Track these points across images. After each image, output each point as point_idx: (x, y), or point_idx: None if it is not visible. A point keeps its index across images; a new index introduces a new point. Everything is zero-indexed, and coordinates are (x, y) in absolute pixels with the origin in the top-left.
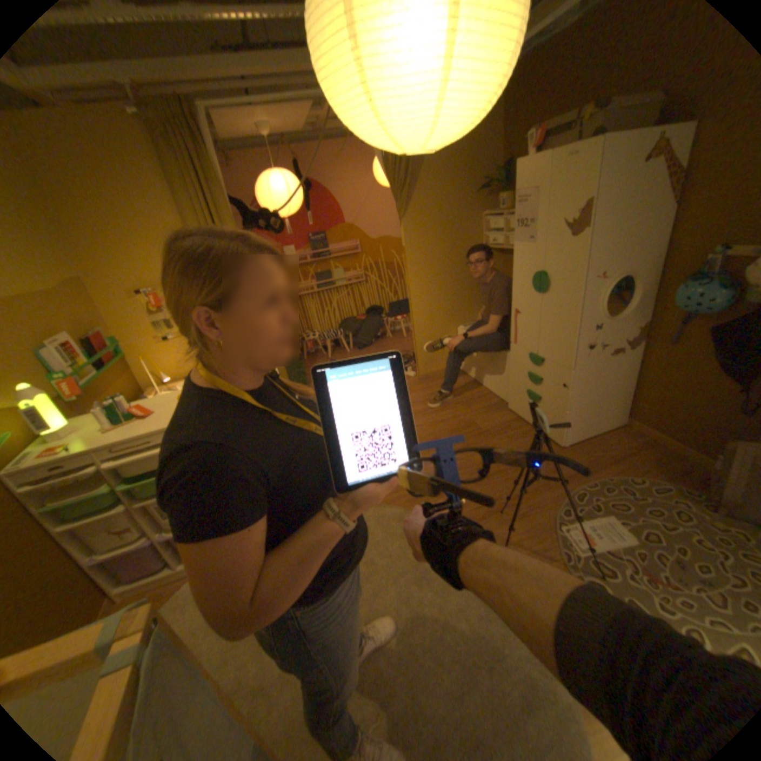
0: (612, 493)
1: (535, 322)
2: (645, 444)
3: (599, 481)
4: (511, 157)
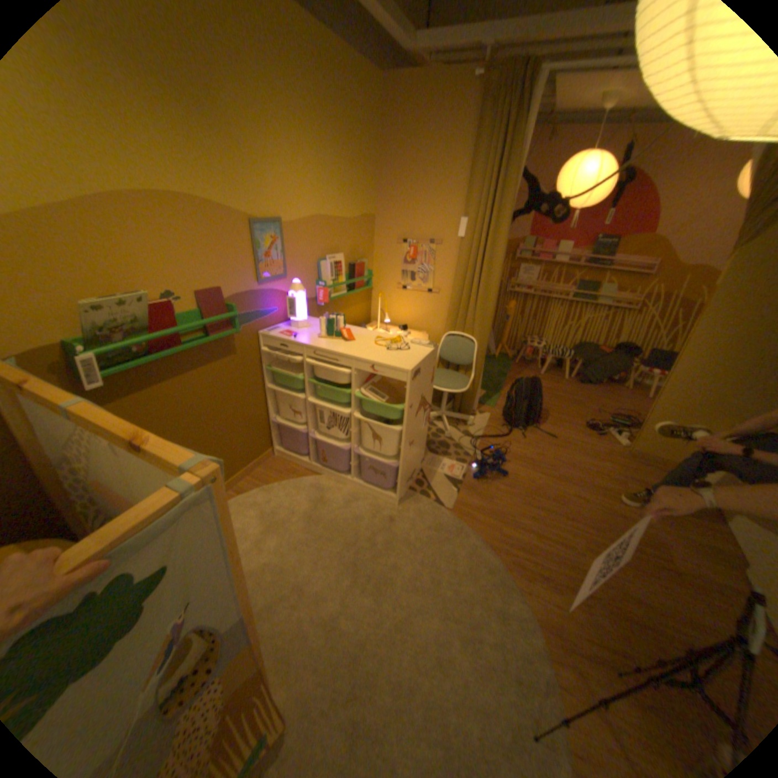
0: None
1: None
2: None
3: None
4: None
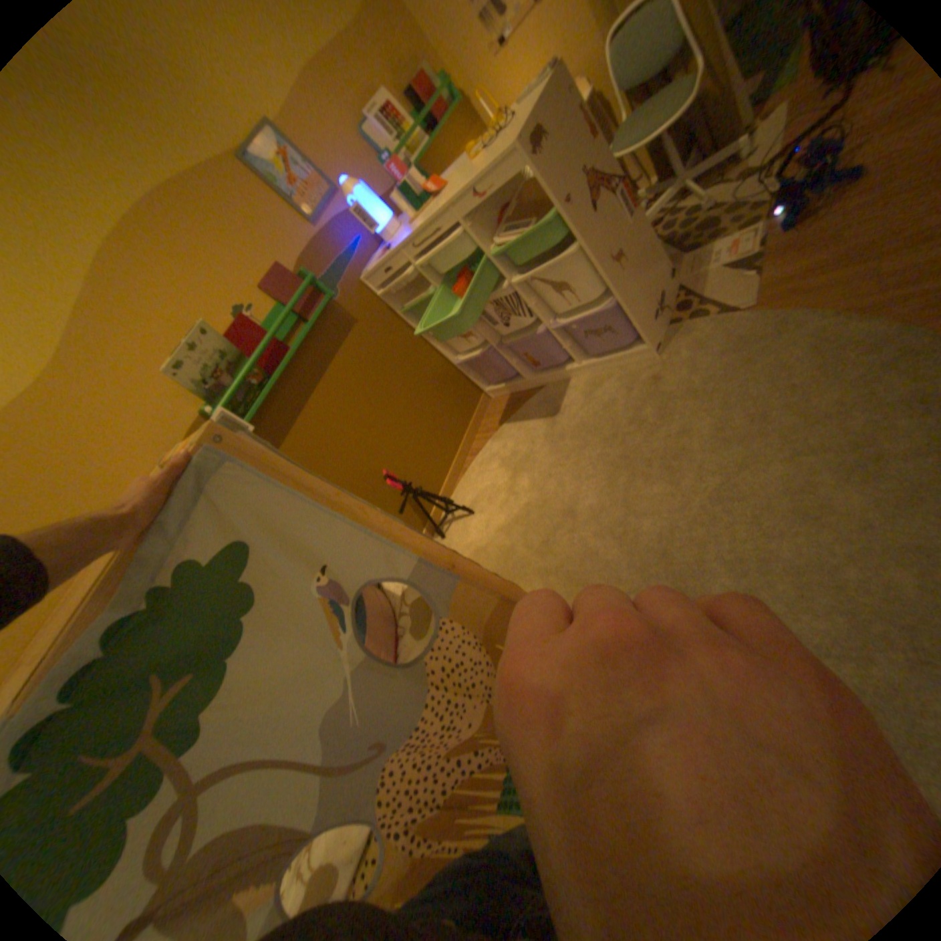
0: None
1: None
2: None
3: None
4: None
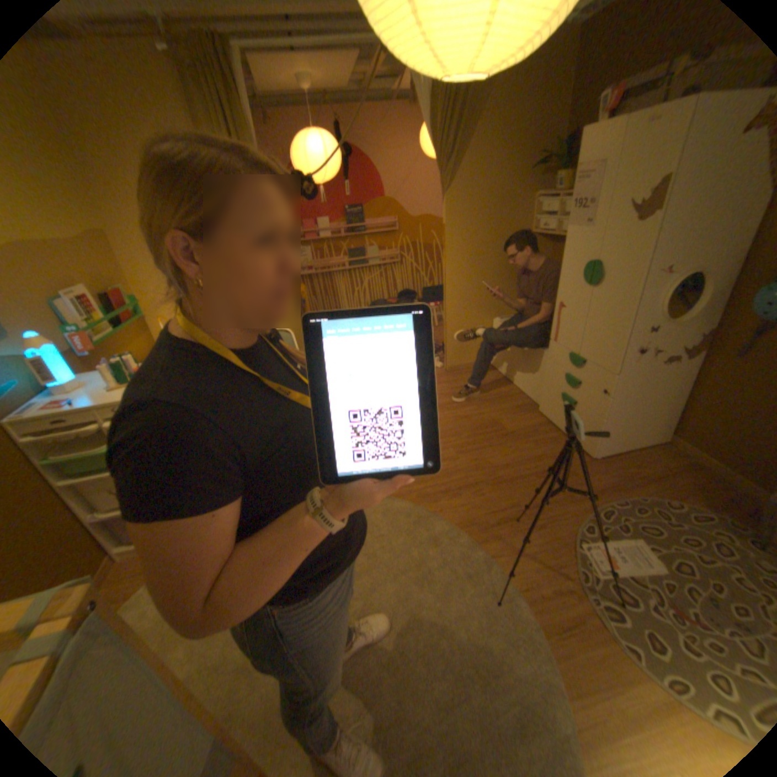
0: (644, 514)
1: (581, 318)
2: (689, 465)
3: (631, 500)
4: (577, 129)
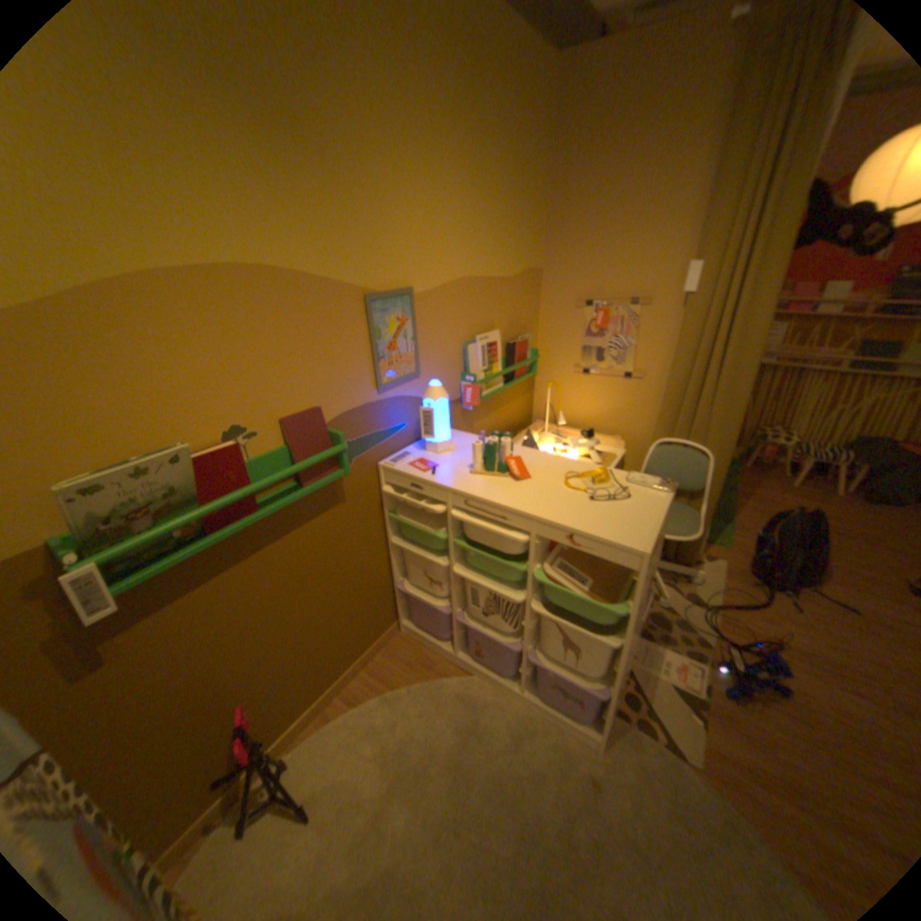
0: None
1: None
2: None
3: None
4: None
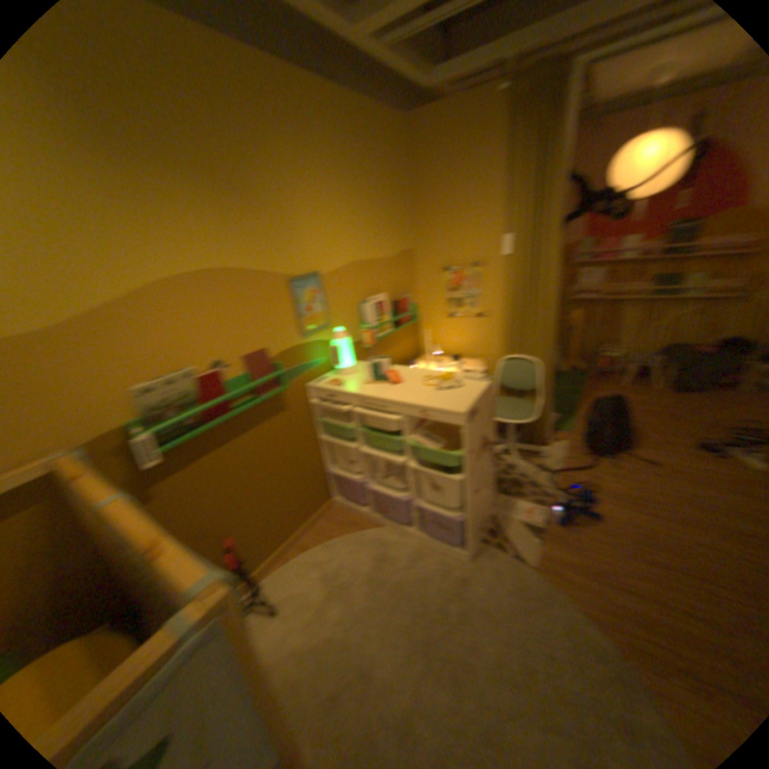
0: None
1: None
2: None
3: None
4: None
